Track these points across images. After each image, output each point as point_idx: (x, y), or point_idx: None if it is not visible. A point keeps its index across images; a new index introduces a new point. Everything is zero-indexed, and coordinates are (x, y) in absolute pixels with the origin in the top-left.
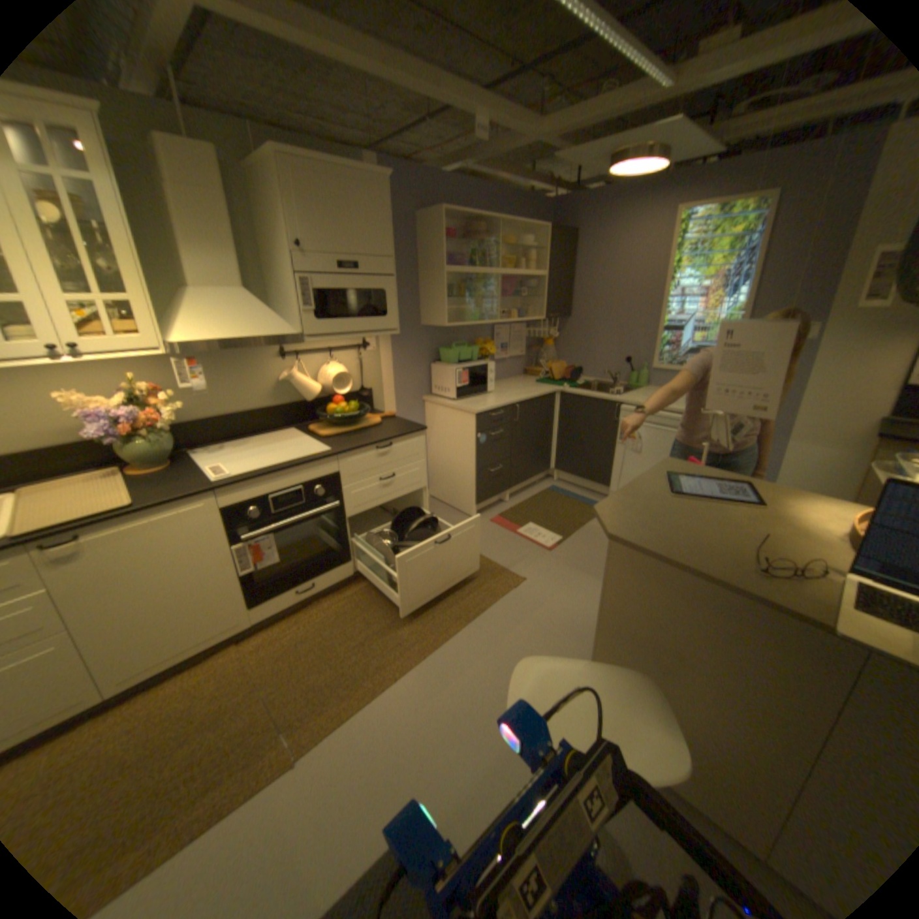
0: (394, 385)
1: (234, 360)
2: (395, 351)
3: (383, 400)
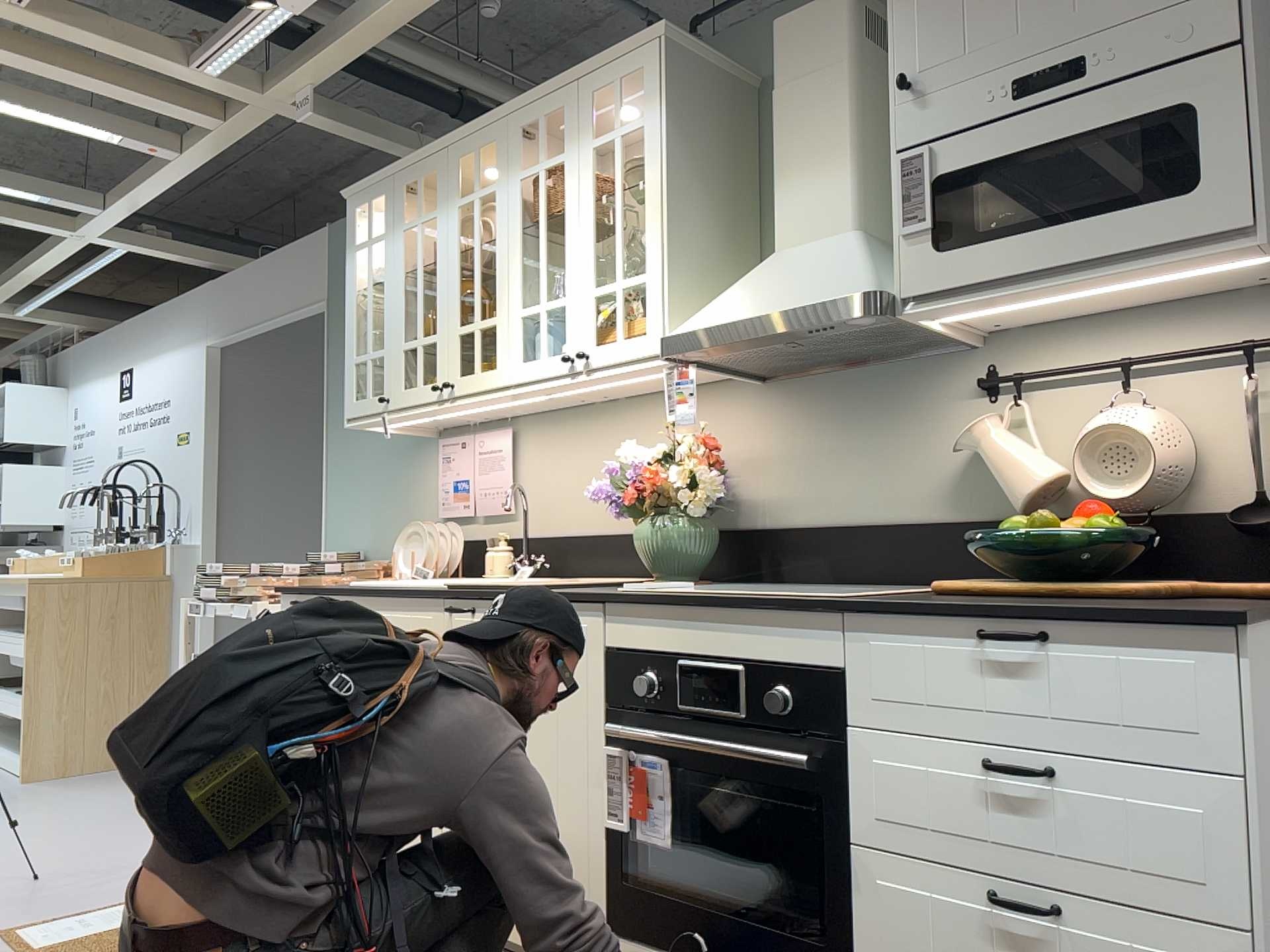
0: None
1: (881, 401)
2: None
3: None
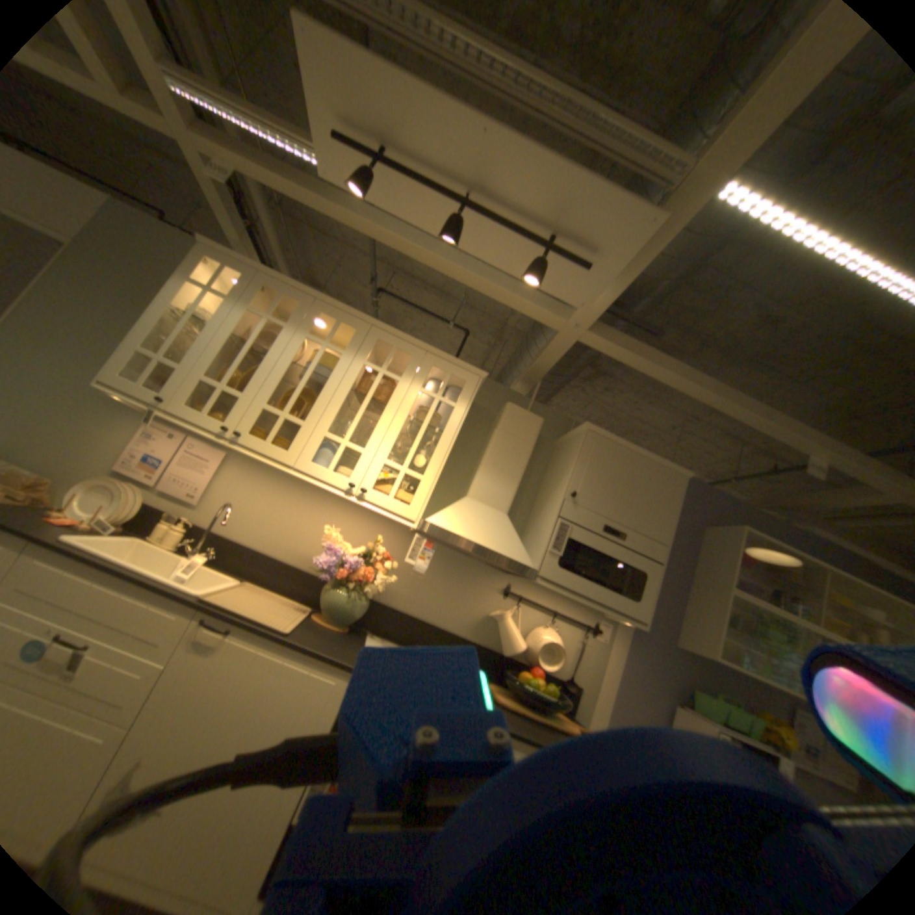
0: (615, 703)
1: (462, 575)
2: (633, 659)
3: (593, 715)
